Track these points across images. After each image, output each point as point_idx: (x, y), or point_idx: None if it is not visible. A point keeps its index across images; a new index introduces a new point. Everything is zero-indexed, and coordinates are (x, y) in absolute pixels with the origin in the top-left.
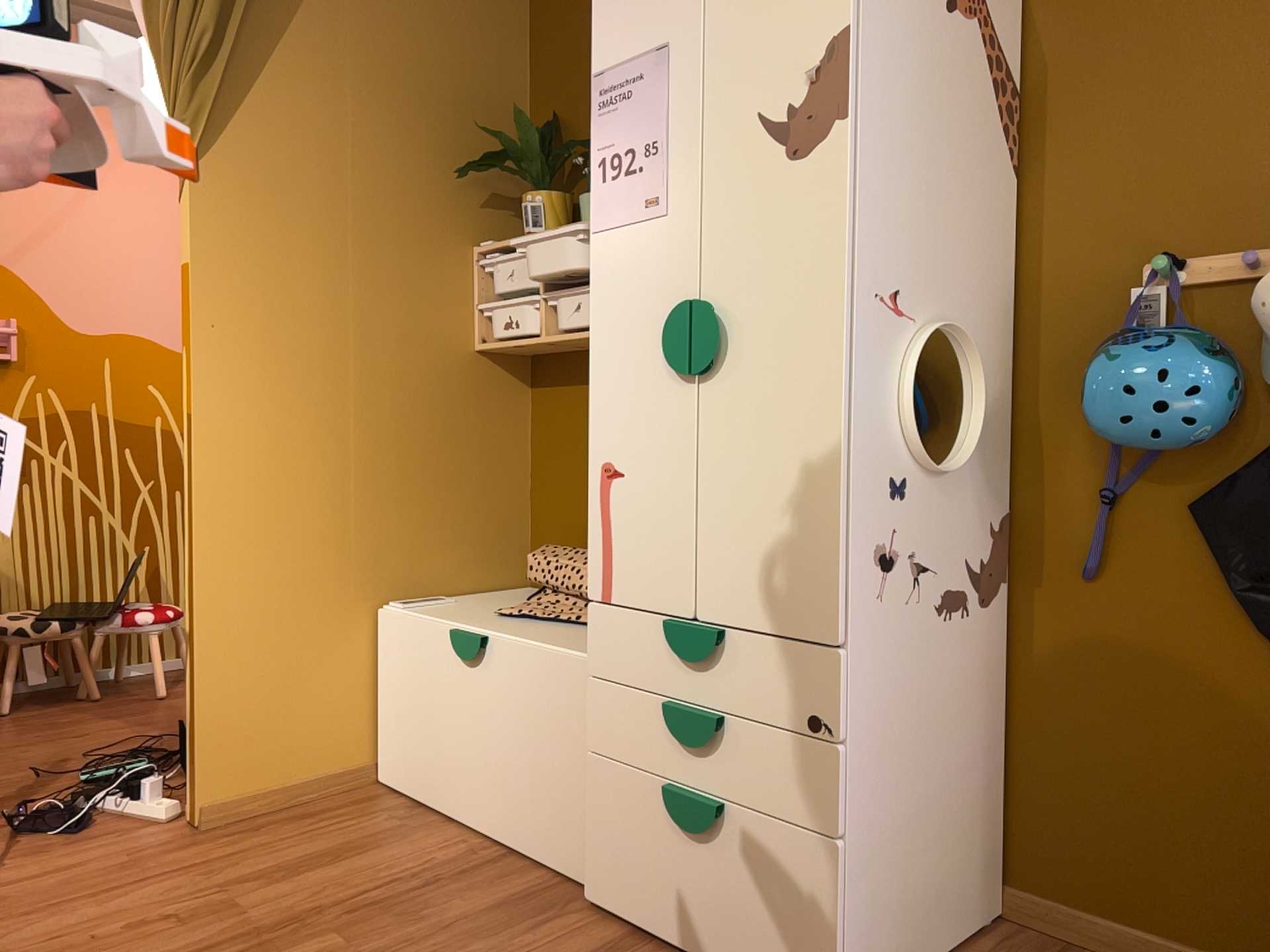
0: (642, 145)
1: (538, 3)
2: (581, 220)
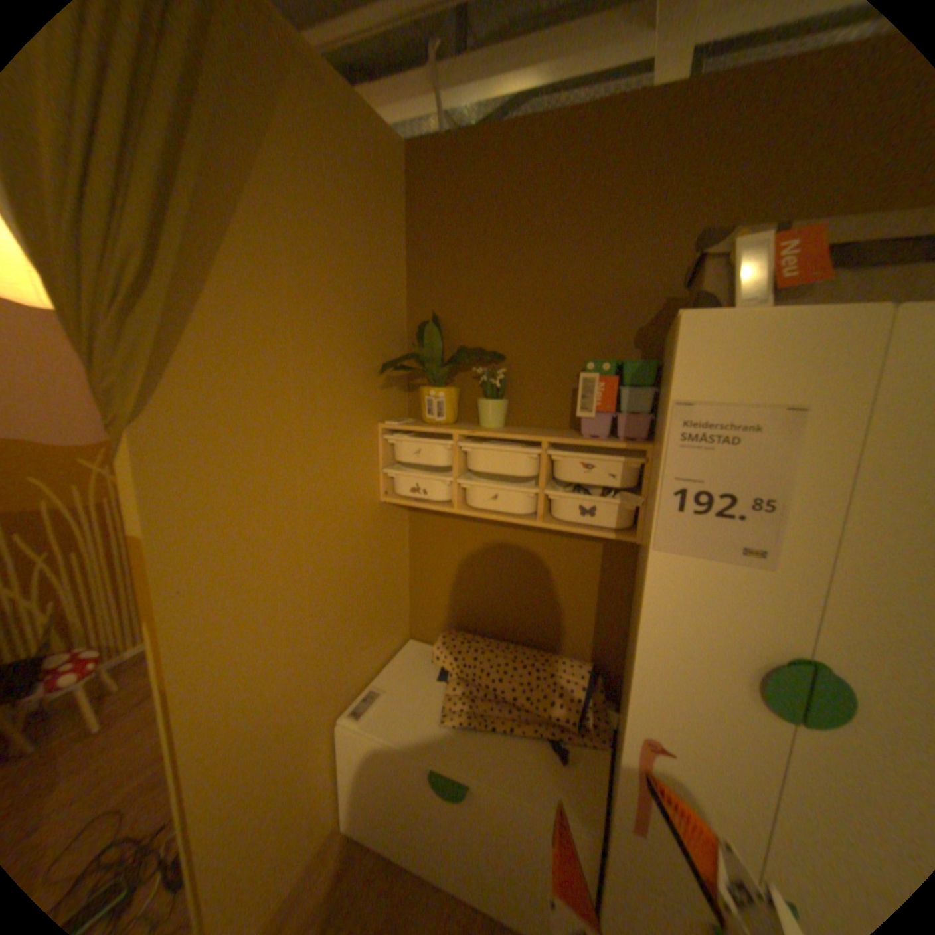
0: (750, 495)
1: (415, 210)
2: (482, 417)
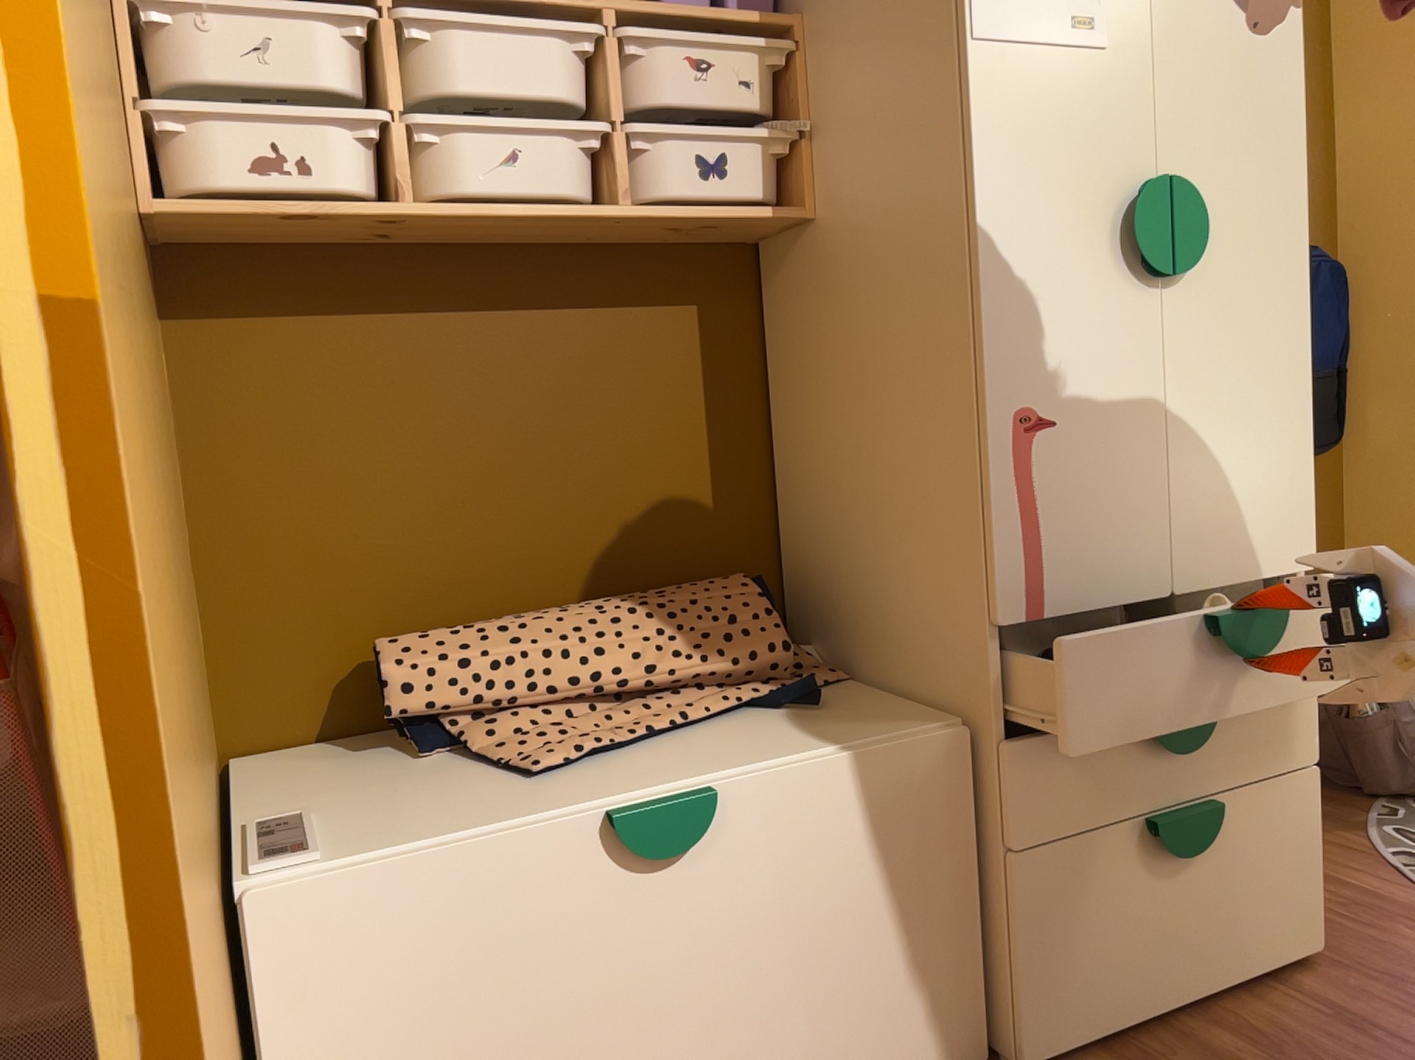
0: None
1: None
2: None
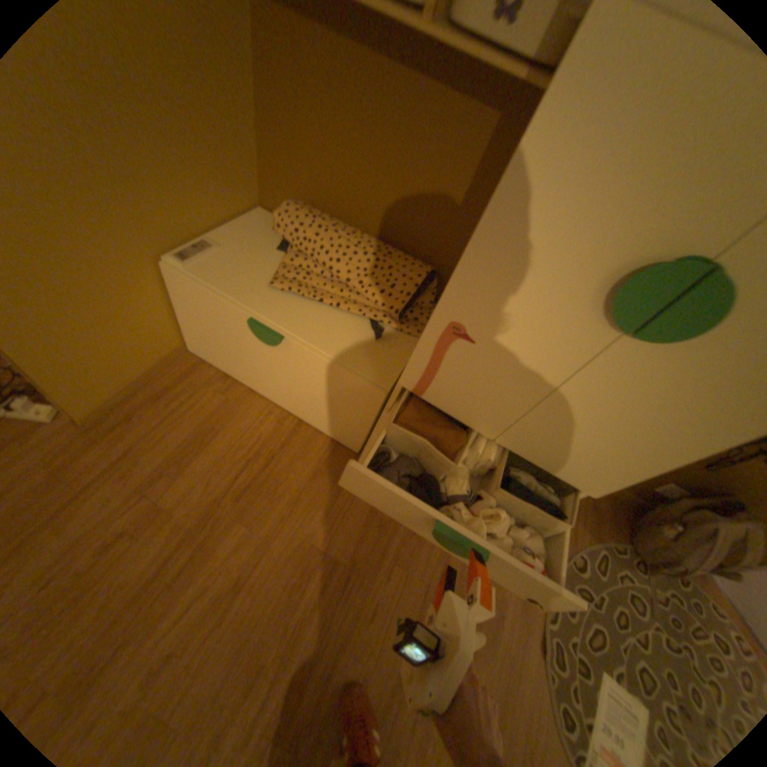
0: None
1: None
2: None
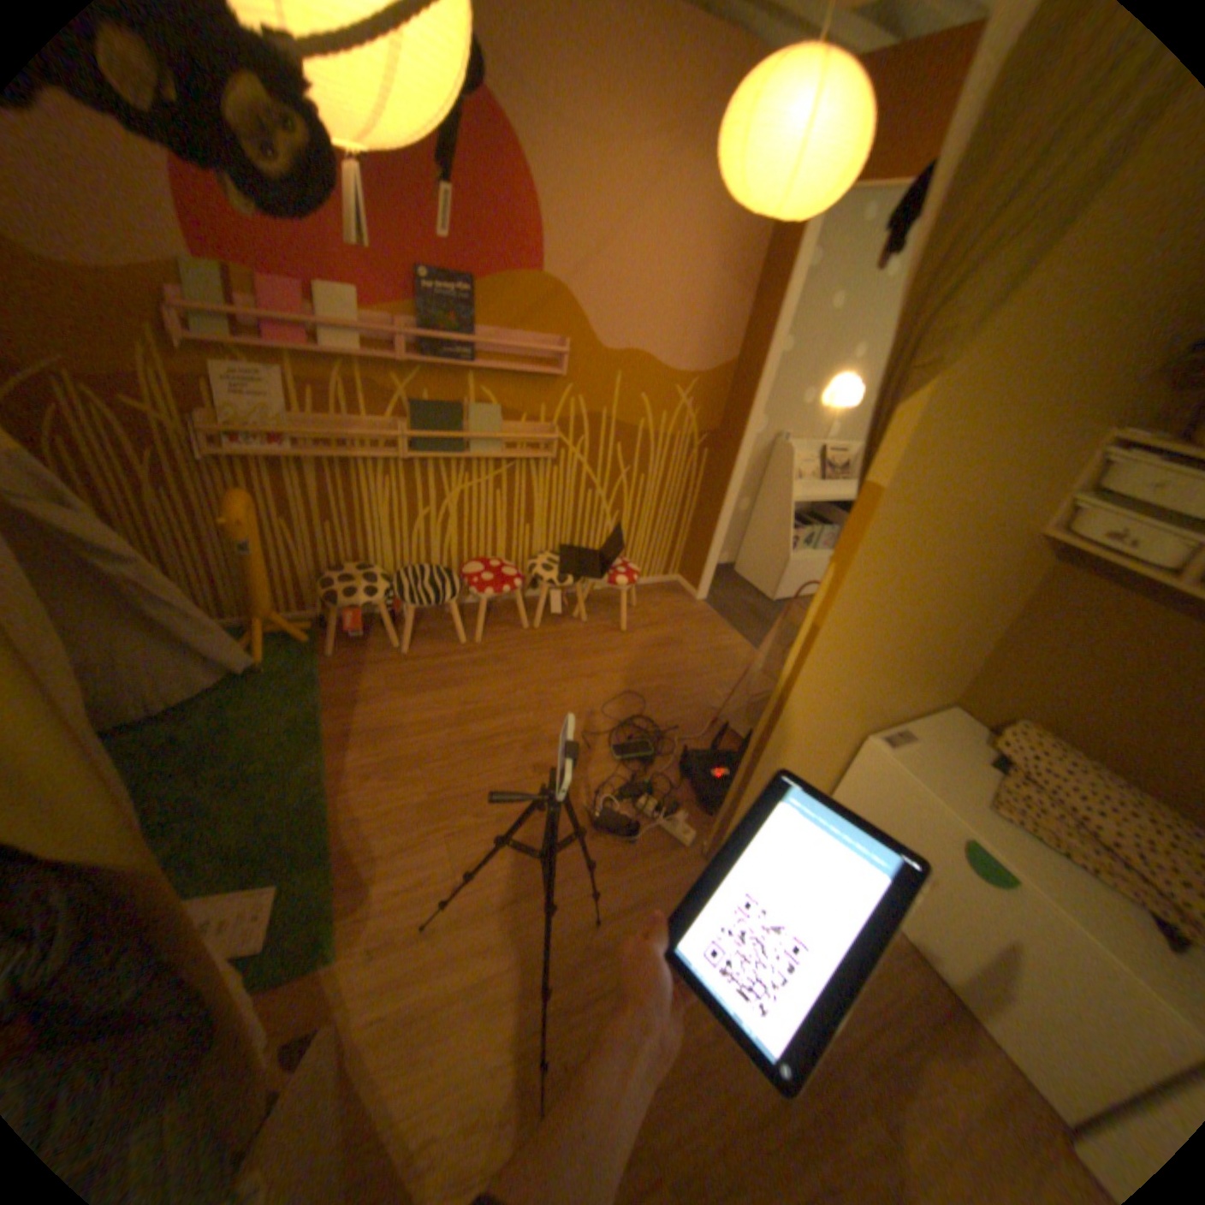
0: None
1: None
2: None
